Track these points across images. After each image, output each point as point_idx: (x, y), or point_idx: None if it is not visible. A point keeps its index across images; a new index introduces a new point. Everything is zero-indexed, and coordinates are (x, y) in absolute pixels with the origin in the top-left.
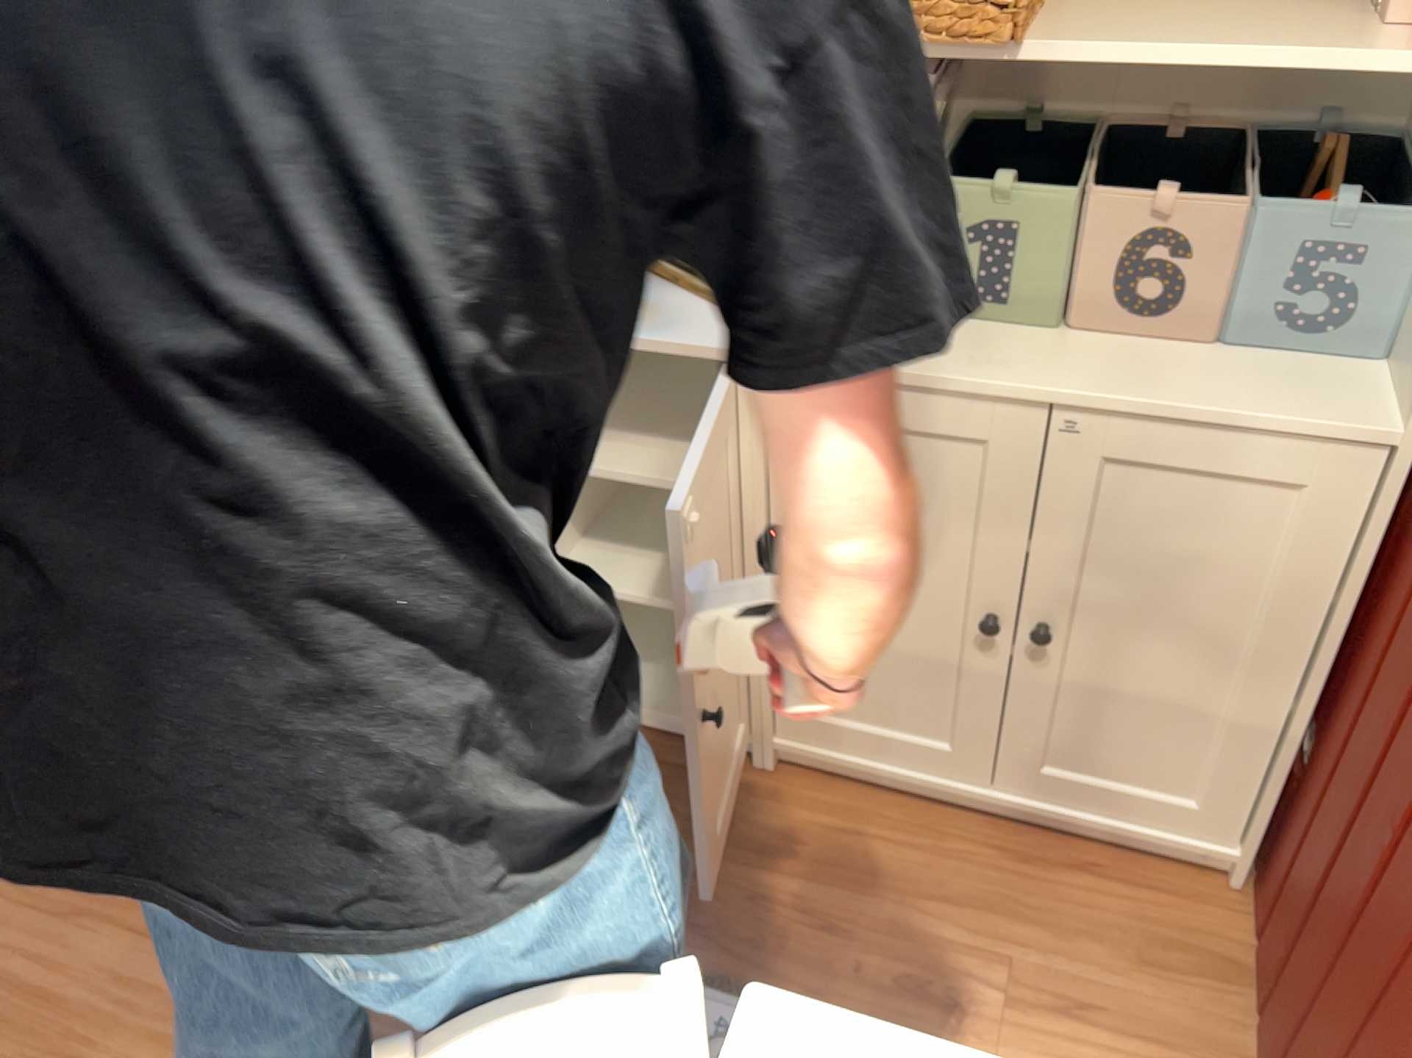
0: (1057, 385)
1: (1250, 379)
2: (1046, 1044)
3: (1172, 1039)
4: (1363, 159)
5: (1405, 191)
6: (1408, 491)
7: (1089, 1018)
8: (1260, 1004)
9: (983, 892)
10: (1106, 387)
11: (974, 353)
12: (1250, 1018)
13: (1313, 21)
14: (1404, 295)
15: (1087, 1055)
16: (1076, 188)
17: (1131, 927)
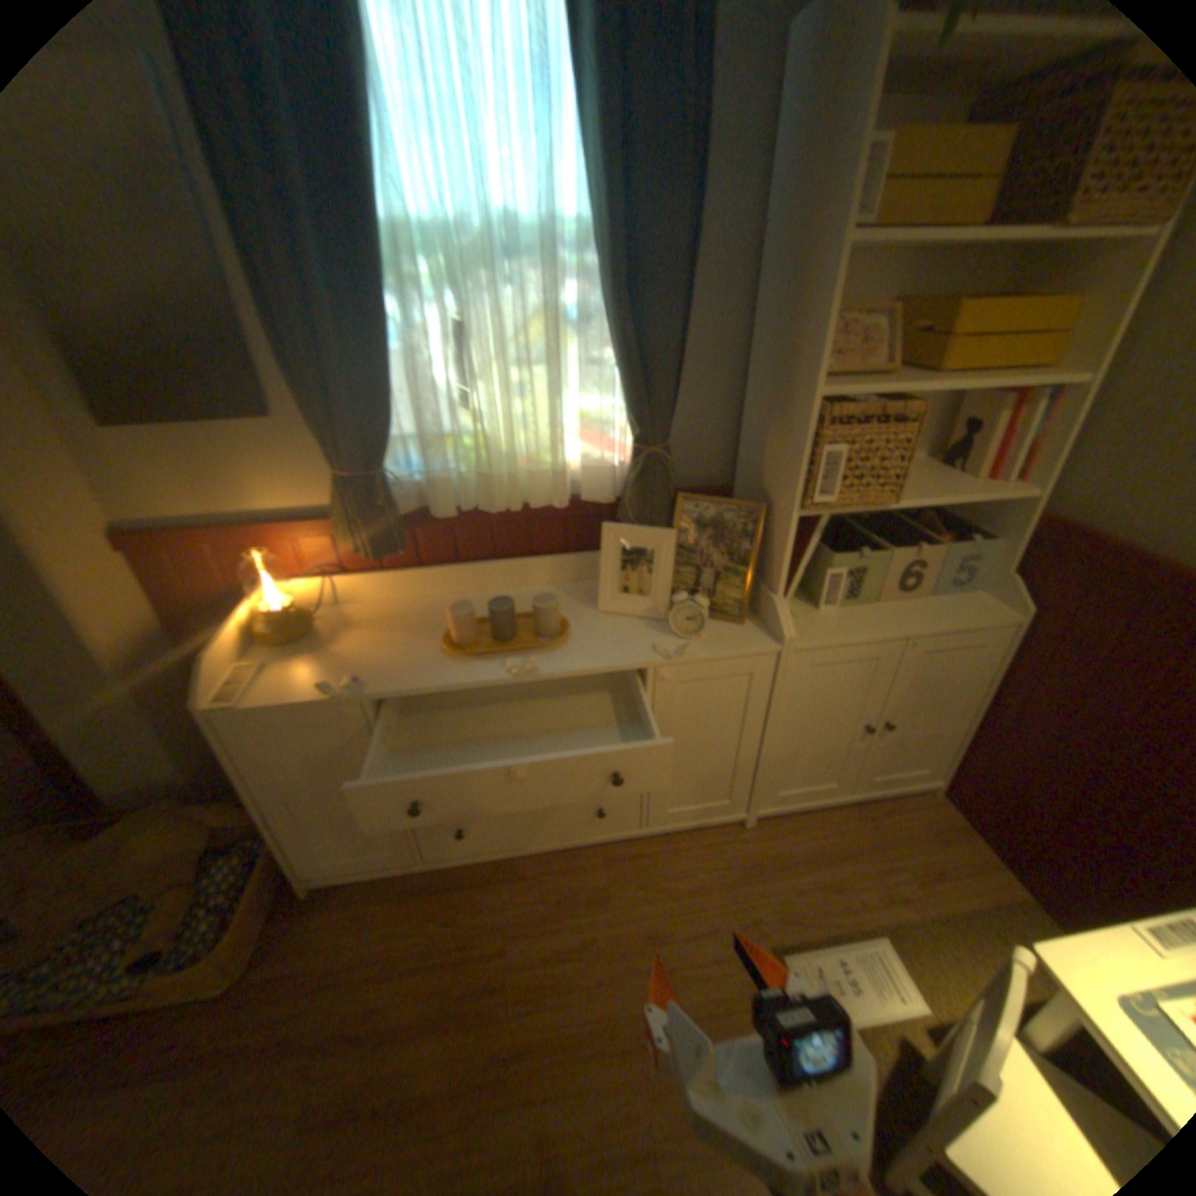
0: (907, 628)
1: (958, 608)
2: (950, 903)
3: (980, 875)
4: (939, 516)
5: (972, 528)
6: (1029, 638)
7: (951, 882)
8: (998, 845)
9: (874, 847)
10: (924, 624)
11: (863, 621)
12: (992, 853)
13: (943, 474)
14: (997, 567)
15: (965, 899)
16: (884, 547)
17: (929, 834)
